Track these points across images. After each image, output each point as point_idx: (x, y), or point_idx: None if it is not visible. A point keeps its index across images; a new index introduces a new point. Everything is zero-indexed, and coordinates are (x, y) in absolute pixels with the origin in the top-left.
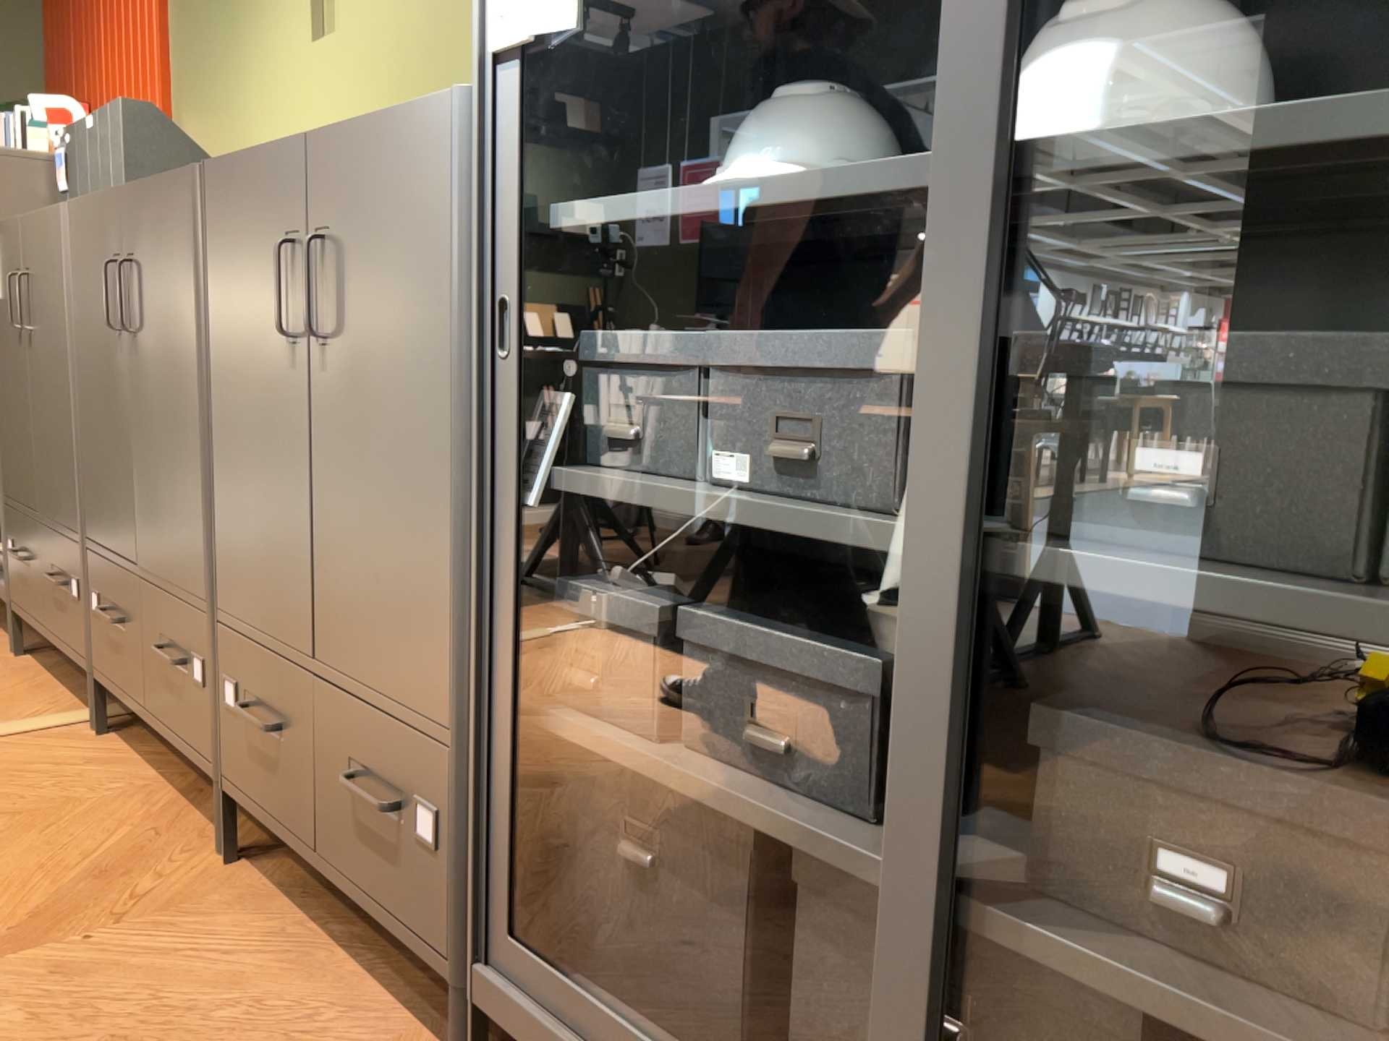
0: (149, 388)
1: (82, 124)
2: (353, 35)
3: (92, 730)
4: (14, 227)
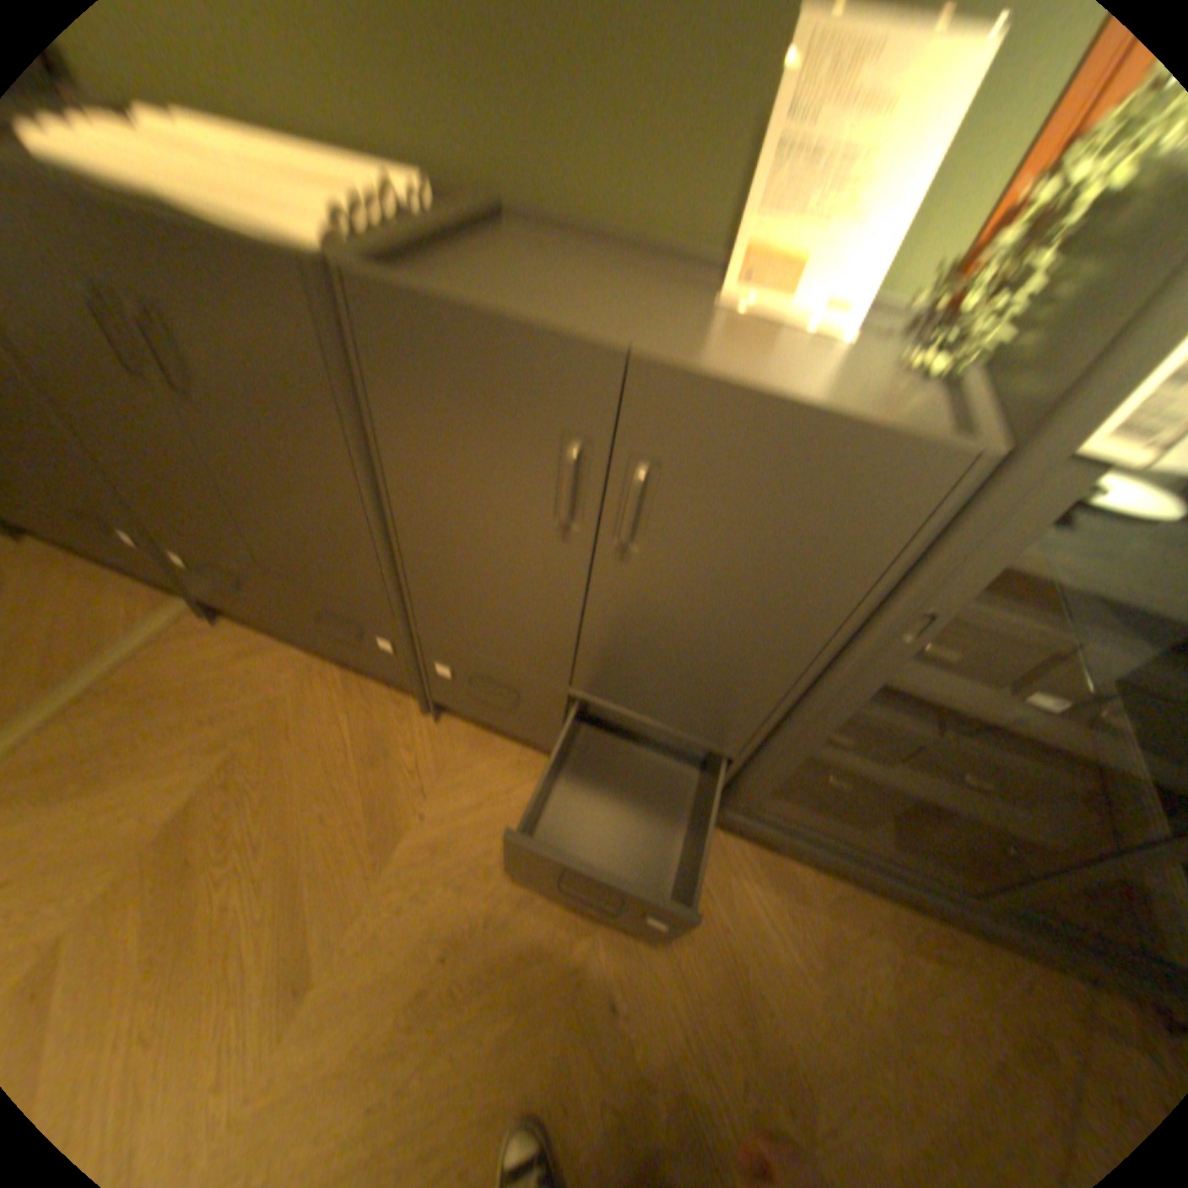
0: (235, 445)
1: None
2: None
3: (201, 619)
4: None
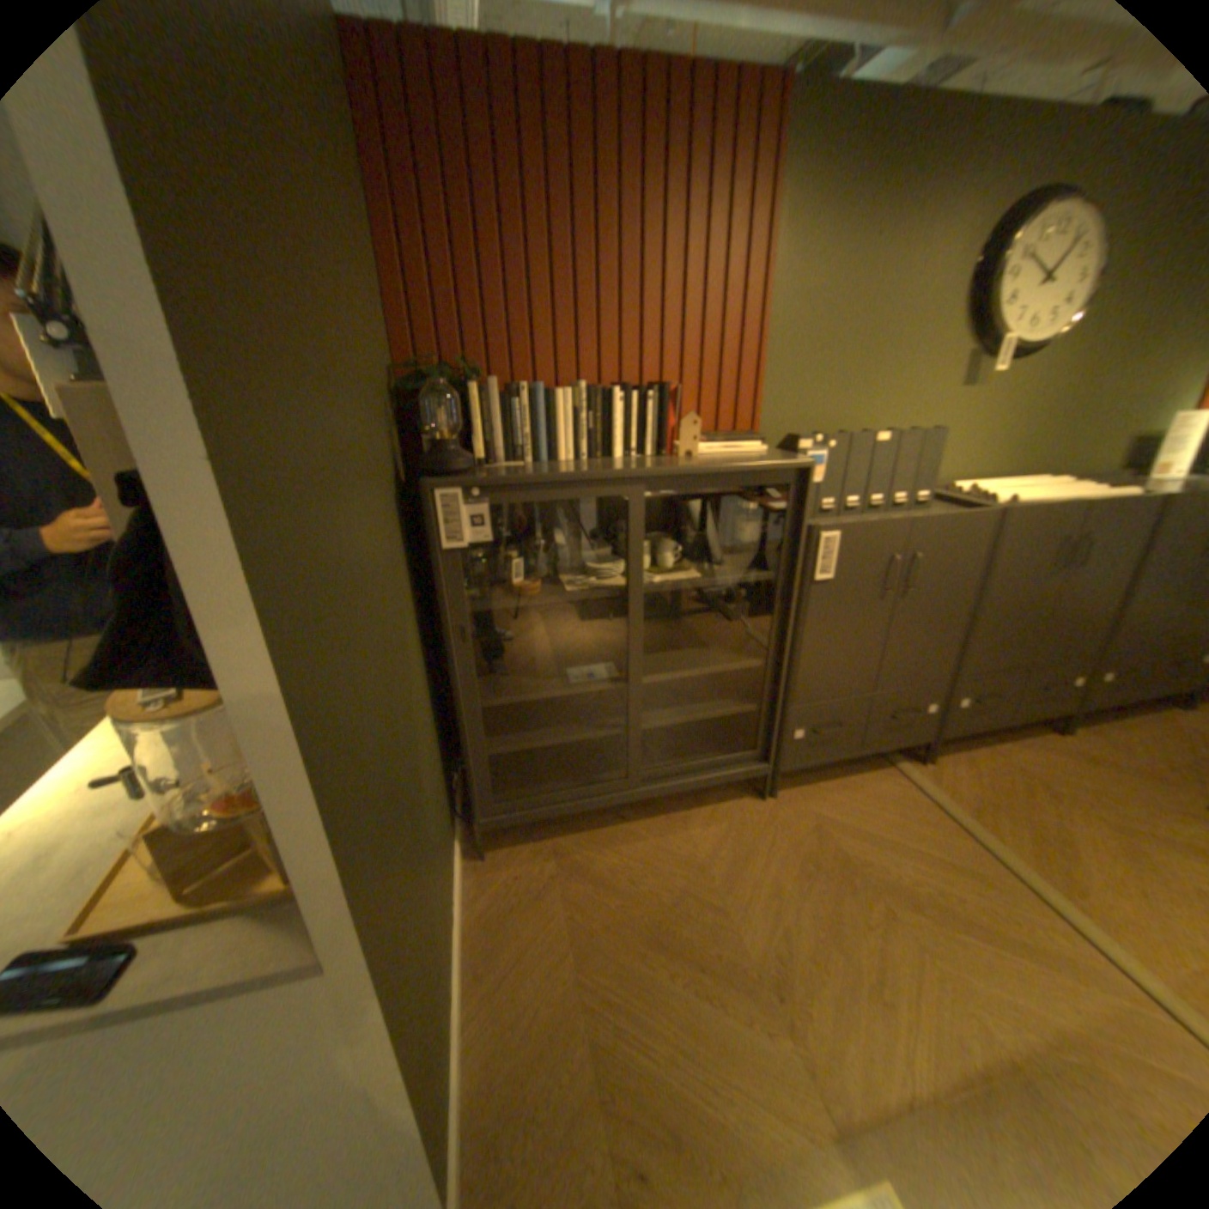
0: (1083, 588)
1: (863, 434)
2: (1001, 389)
3: (931, 765)
4: (898, 524)
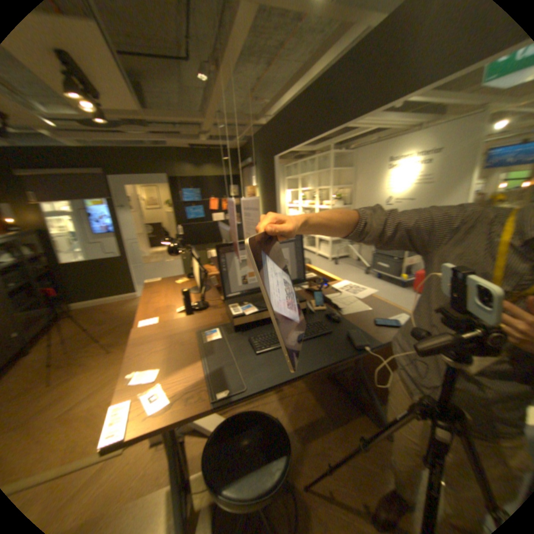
0: None
1: None
2: None
3: None
4: None
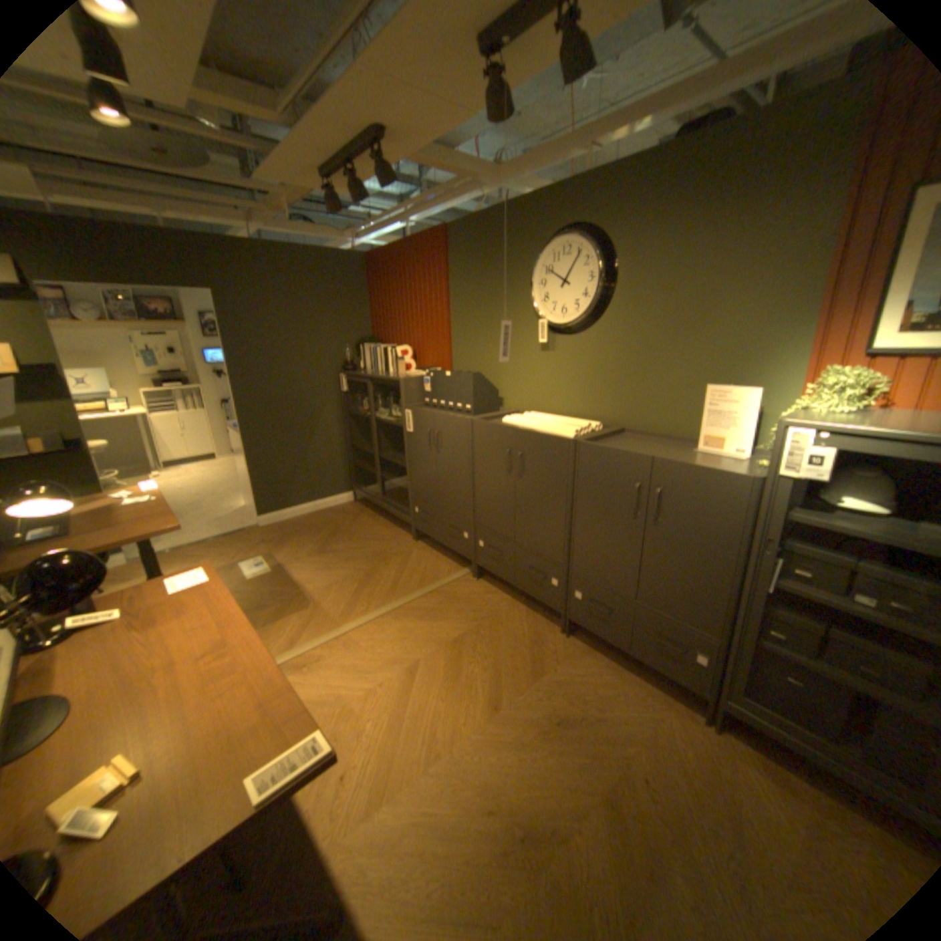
0: (529, 494)
1: (441, 372)
2: (566, 355)
3: (474, 578)
4: (428, 414)
